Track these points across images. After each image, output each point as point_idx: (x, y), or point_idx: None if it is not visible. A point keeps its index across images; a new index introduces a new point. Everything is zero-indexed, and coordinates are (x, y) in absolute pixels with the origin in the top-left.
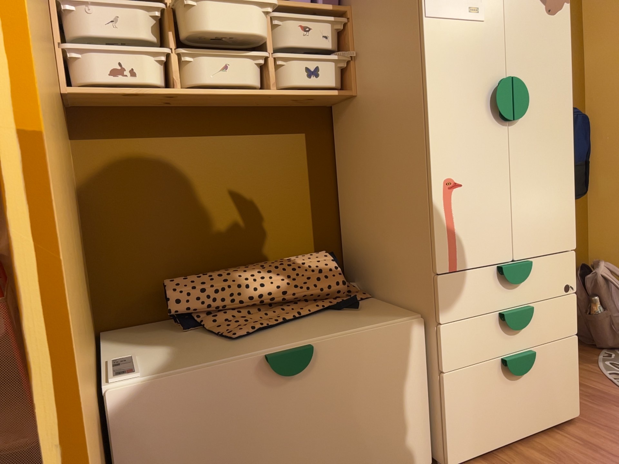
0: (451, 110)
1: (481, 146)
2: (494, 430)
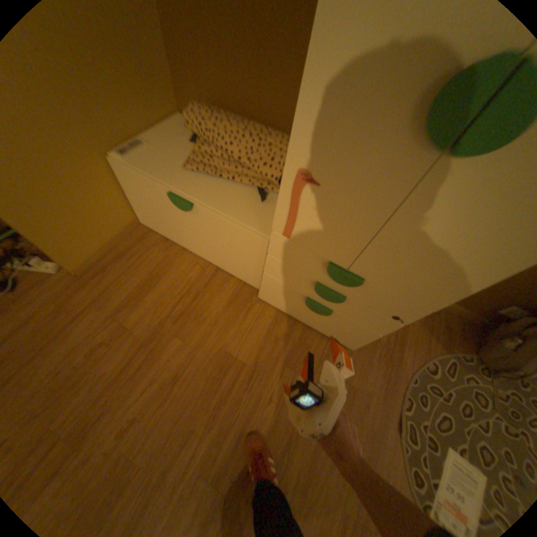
0: (344, 82)
1: (369, 159)
2: (288, 309)
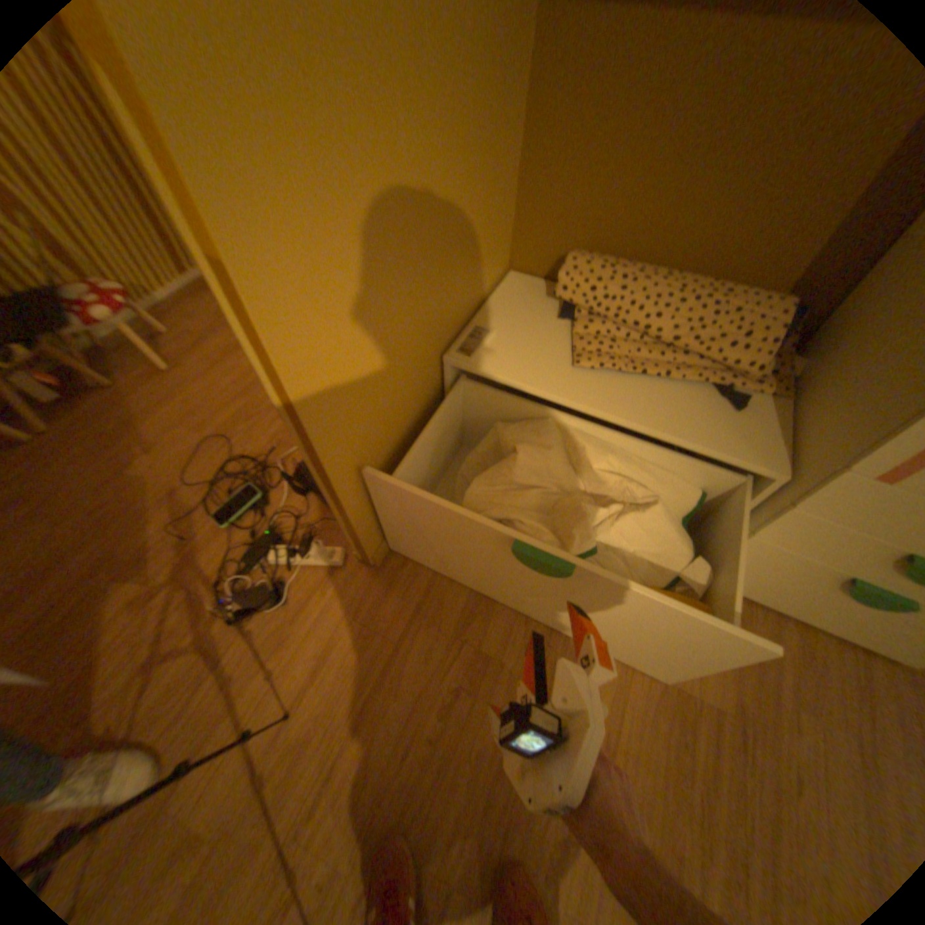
0: None
1: None
2: (772, 596)
